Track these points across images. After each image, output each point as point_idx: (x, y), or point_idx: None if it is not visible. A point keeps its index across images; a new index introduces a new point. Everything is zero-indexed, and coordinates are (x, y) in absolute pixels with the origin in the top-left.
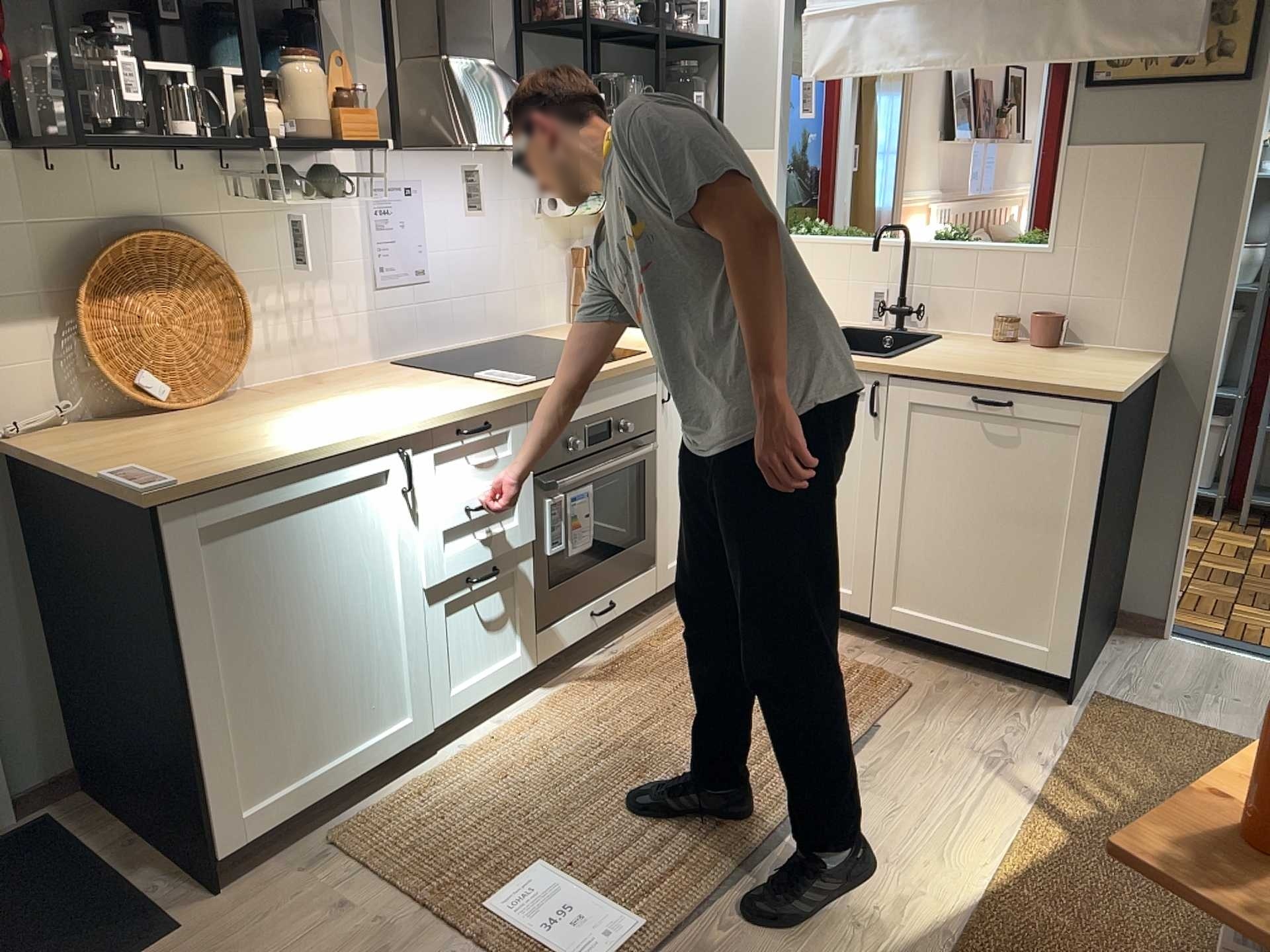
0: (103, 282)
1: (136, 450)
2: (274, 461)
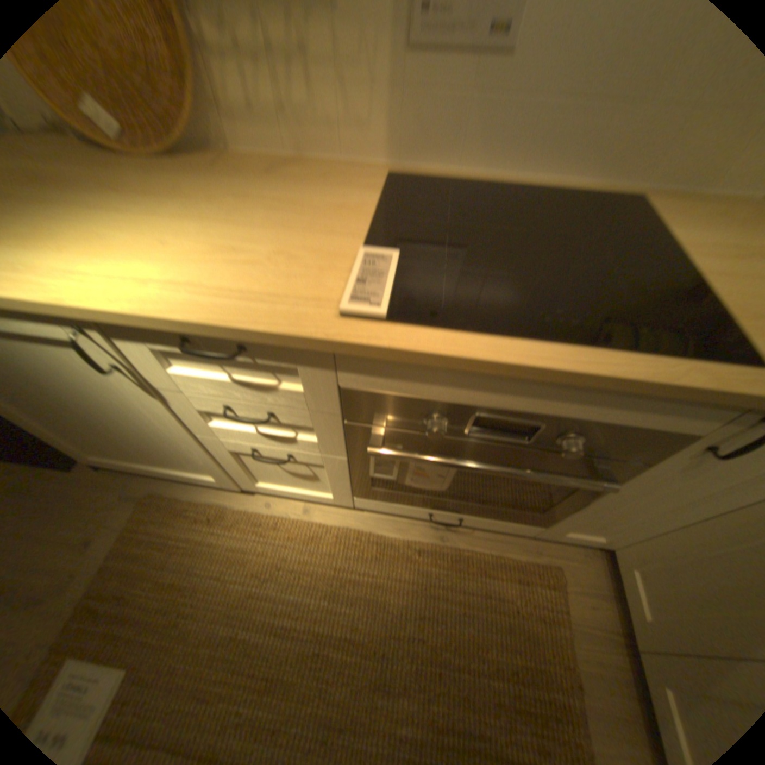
0: None
1: None
2: None
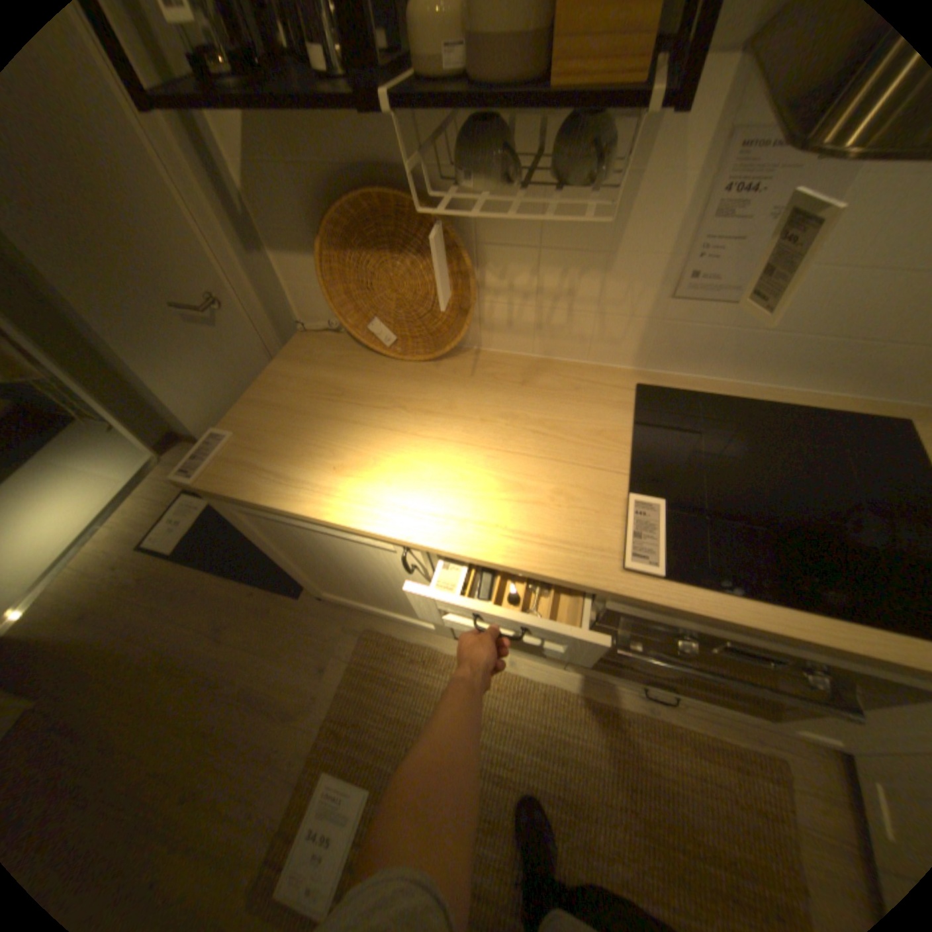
0: (345, 228)
1: (285, 402)
2: (265, 505)
